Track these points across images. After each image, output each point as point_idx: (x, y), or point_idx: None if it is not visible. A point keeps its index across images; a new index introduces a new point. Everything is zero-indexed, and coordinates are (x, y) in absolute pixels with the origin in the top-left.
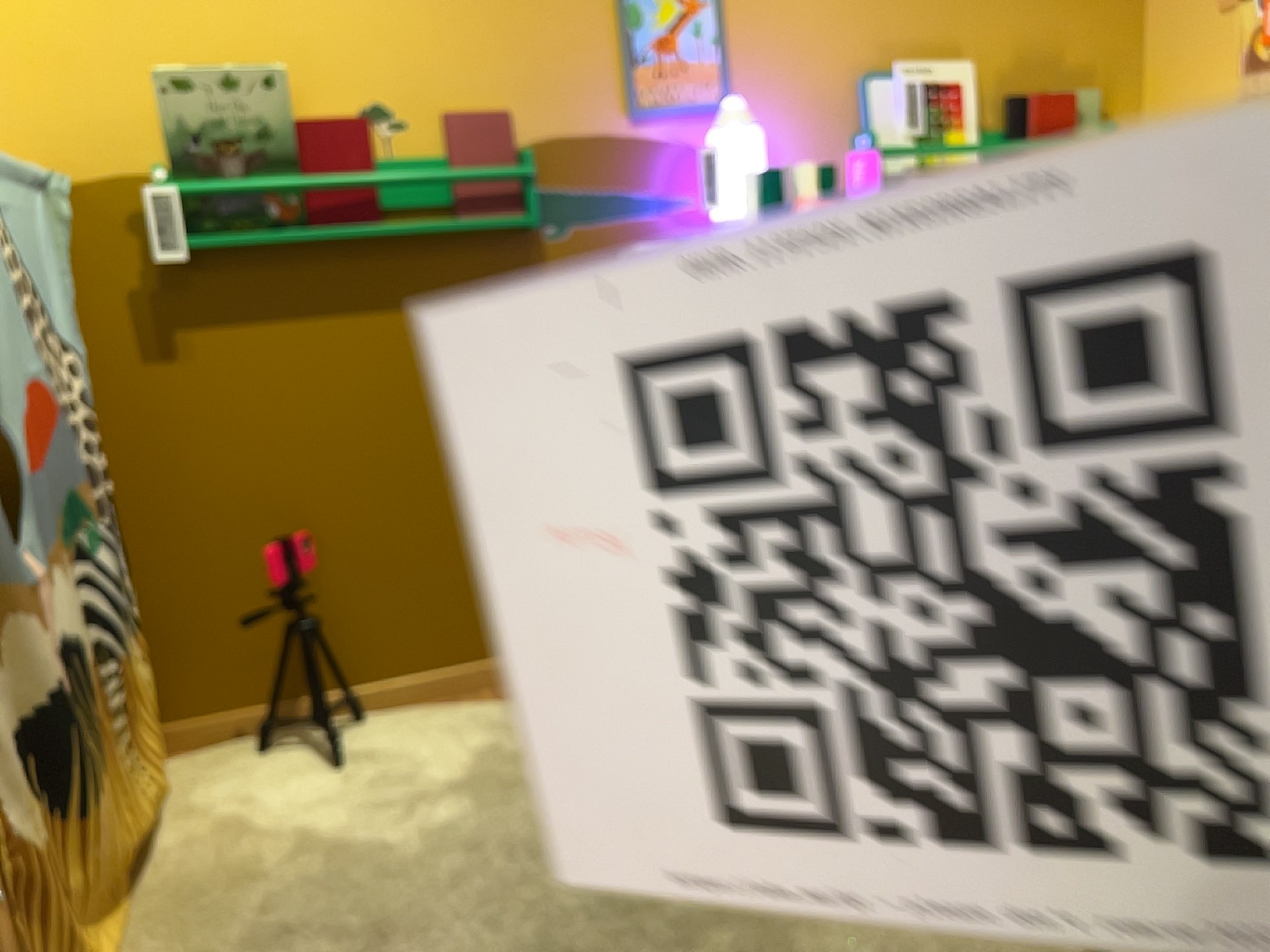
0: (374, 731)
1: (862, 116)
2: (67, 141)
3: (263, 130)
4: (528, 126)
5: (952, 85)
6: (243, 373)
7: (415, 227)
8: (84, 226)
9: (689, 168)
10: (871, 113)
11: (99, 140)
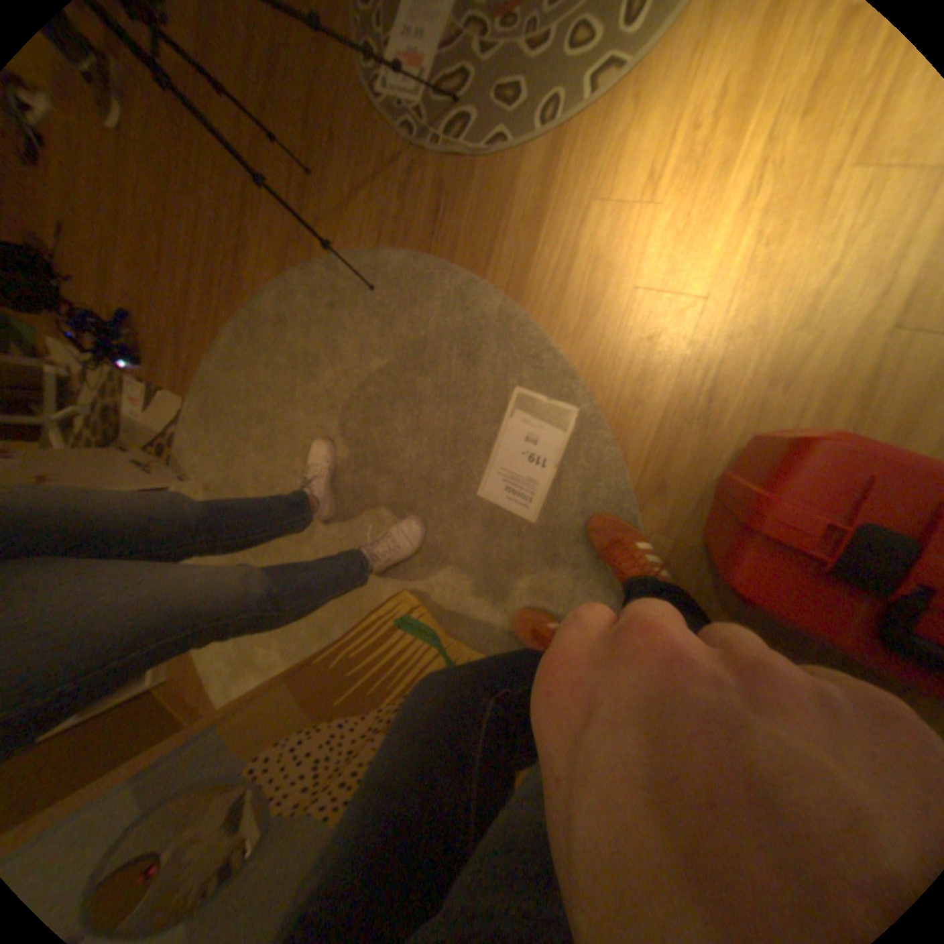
0: None
1: None
2: None
3: None
4: None
5: None
6: None
7: None
8: None
9: None
10: None
11: None
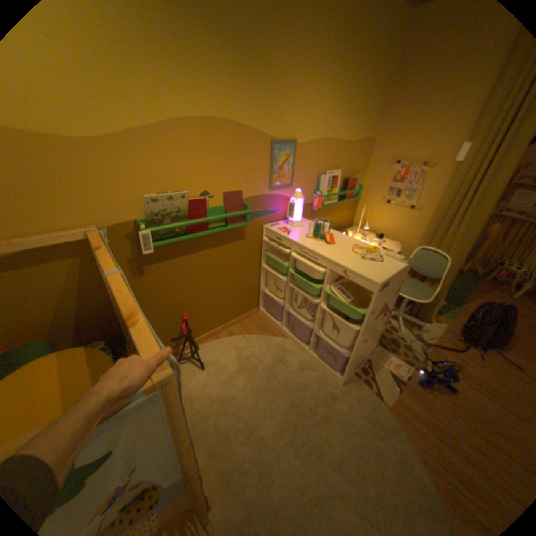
0: (205, 354)
1: (317, 184)
2: (101, 213)
3: (179, 210)
4: (245, 194)
5: (336, 176)
6: (165, 275)
7: (218, 231)
8: (110, 241)
9: (280, 201)
10: (320, 184)
11: (113, 211)
